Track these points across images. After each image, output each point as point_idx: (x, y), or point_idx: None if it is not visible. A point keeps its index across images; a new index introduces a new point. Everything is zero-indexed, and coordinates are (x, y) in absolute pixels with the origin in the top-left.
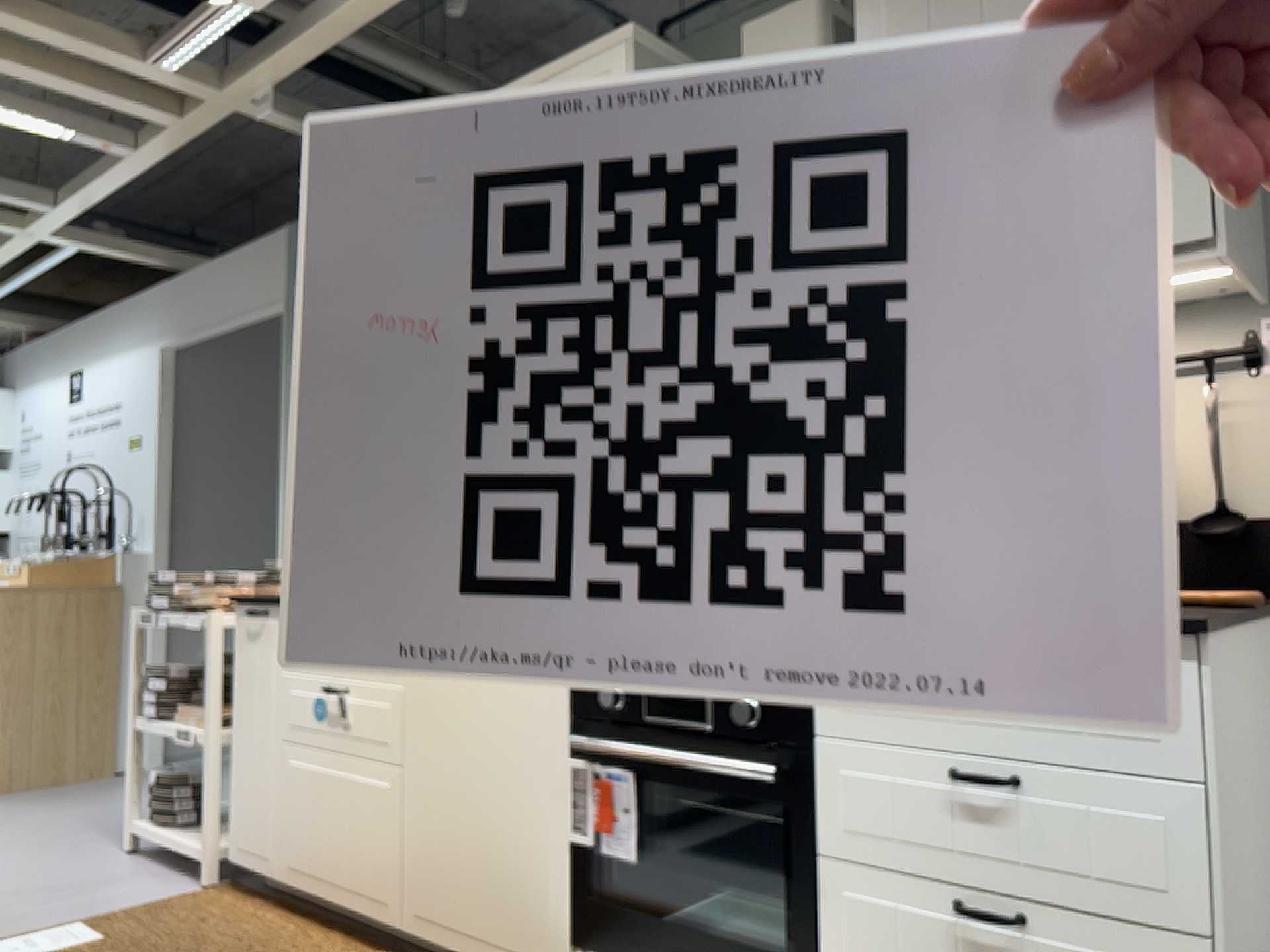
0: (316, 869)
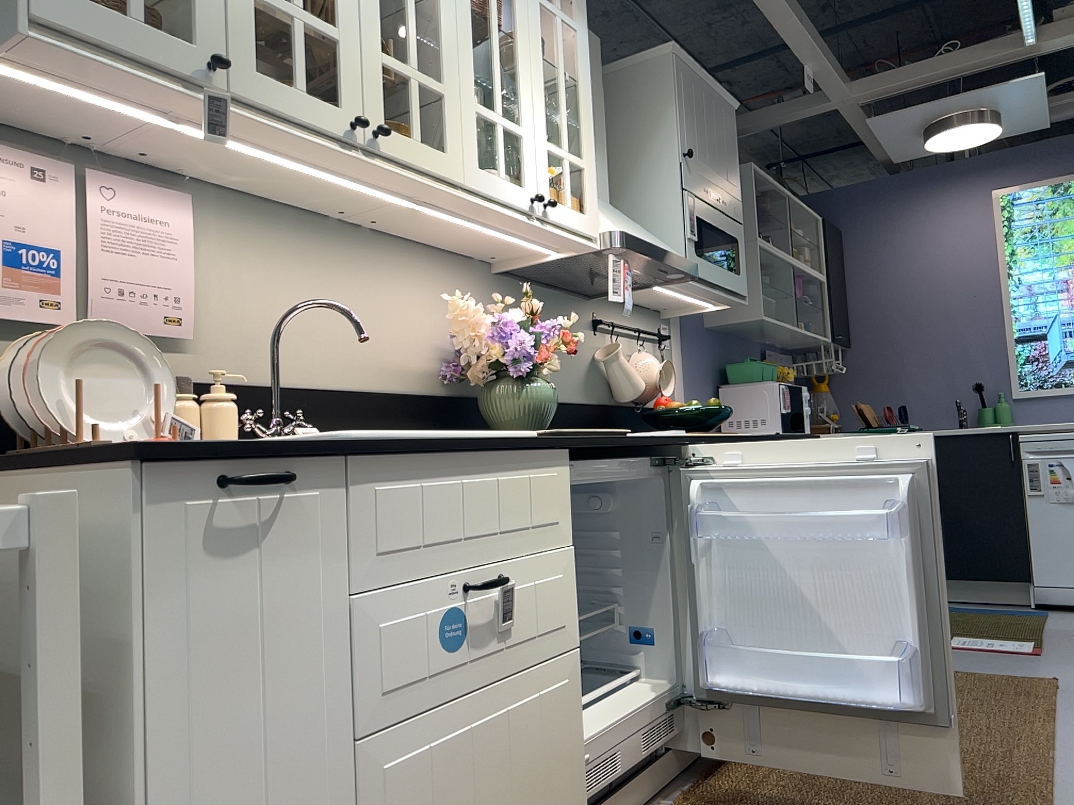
0: None
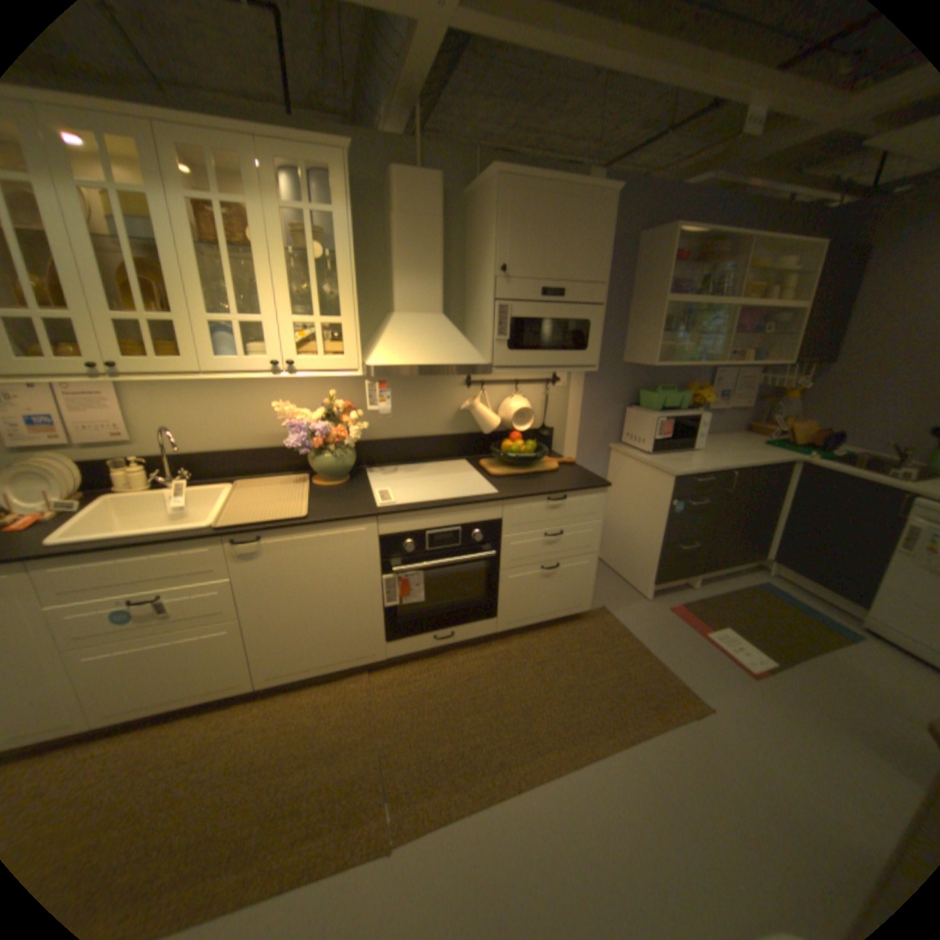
0: (148, 702)
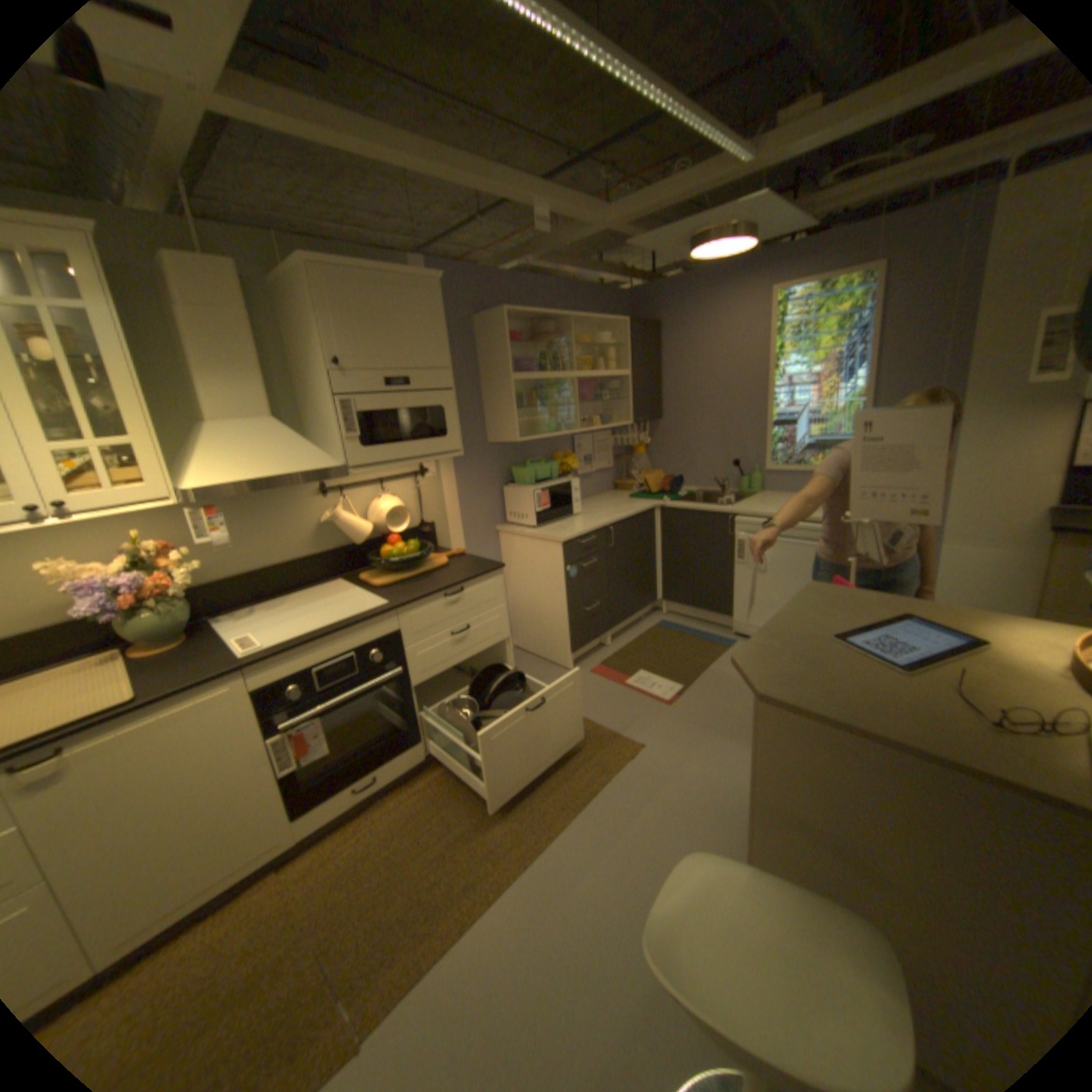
0: None
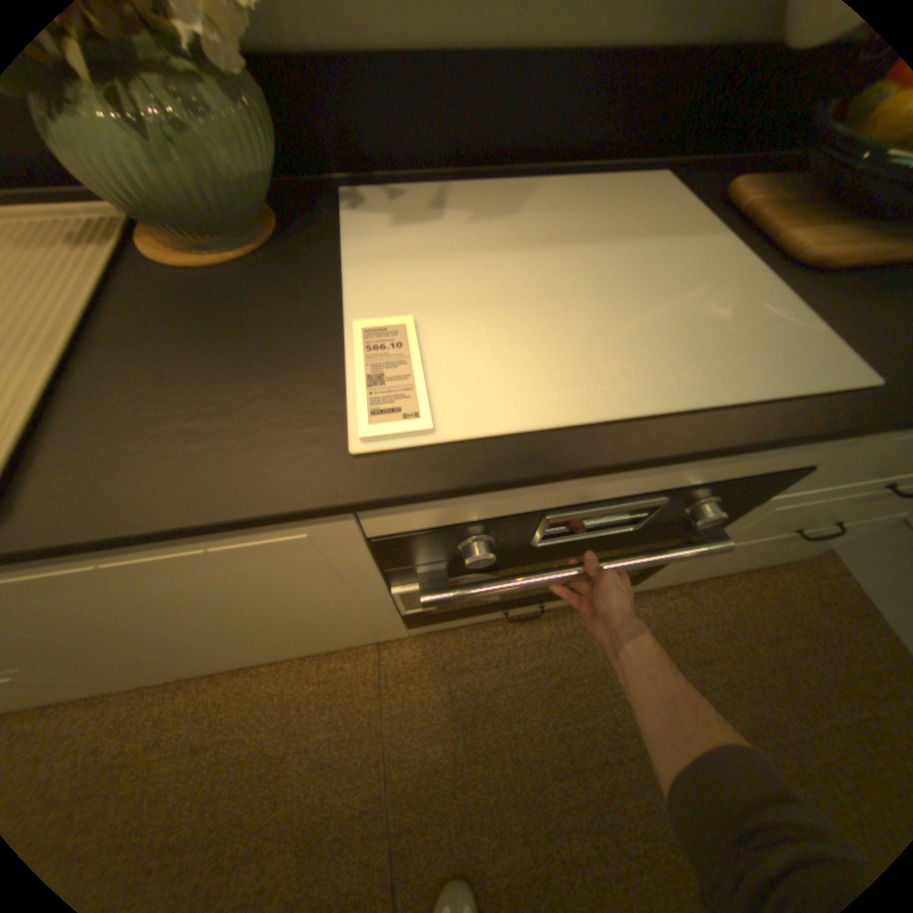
0: None
